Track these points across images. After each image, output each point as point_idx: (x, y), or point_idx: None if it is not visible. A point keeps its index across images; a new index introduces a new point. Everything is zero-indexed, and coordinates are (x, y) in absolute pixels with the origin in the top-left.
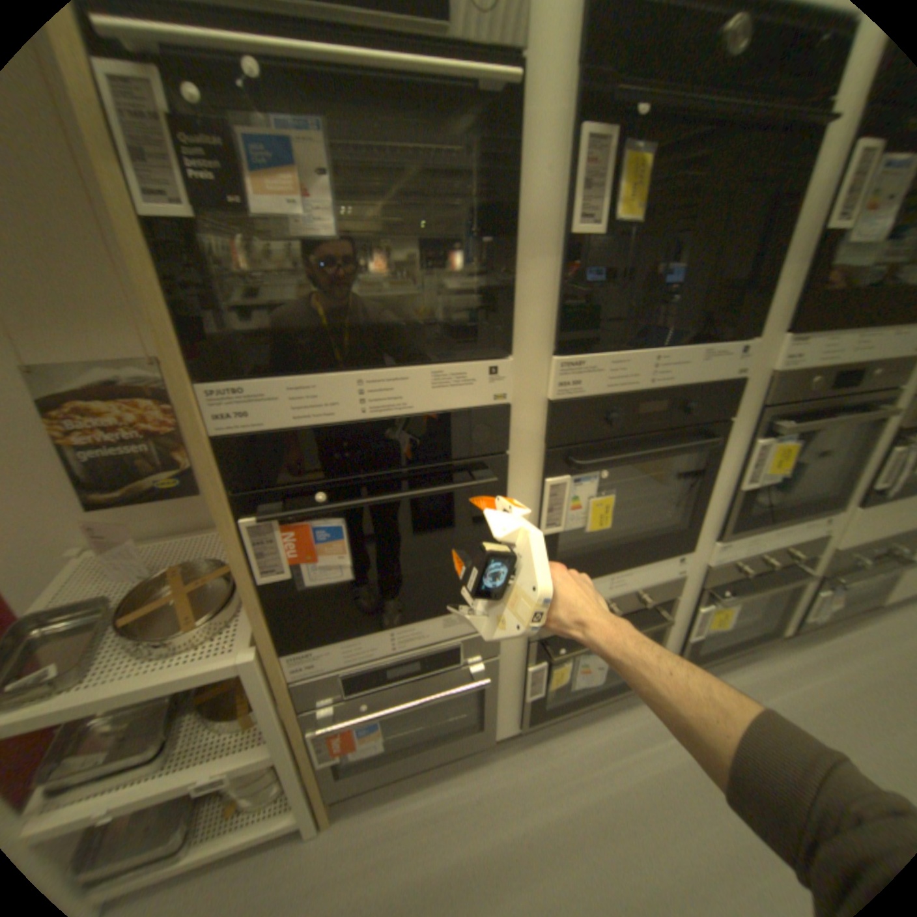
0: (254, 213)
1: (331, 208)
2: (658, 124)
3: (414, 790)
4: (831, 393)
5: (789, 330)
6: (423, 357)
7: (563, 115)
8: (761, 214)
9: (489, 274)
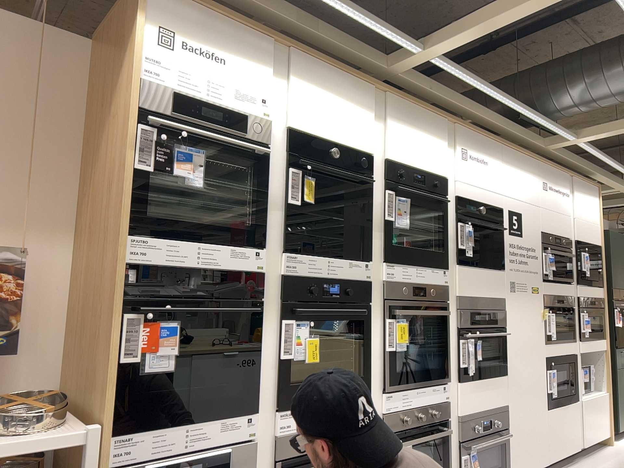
0: (175, 179)
1: (208, 181)
2: (314, 175)
3: None
4: (410, 296)
5: (381, 260)
6: (231, 243)
7: (283, 168)
8: (357, 211)
9: (259, 214)
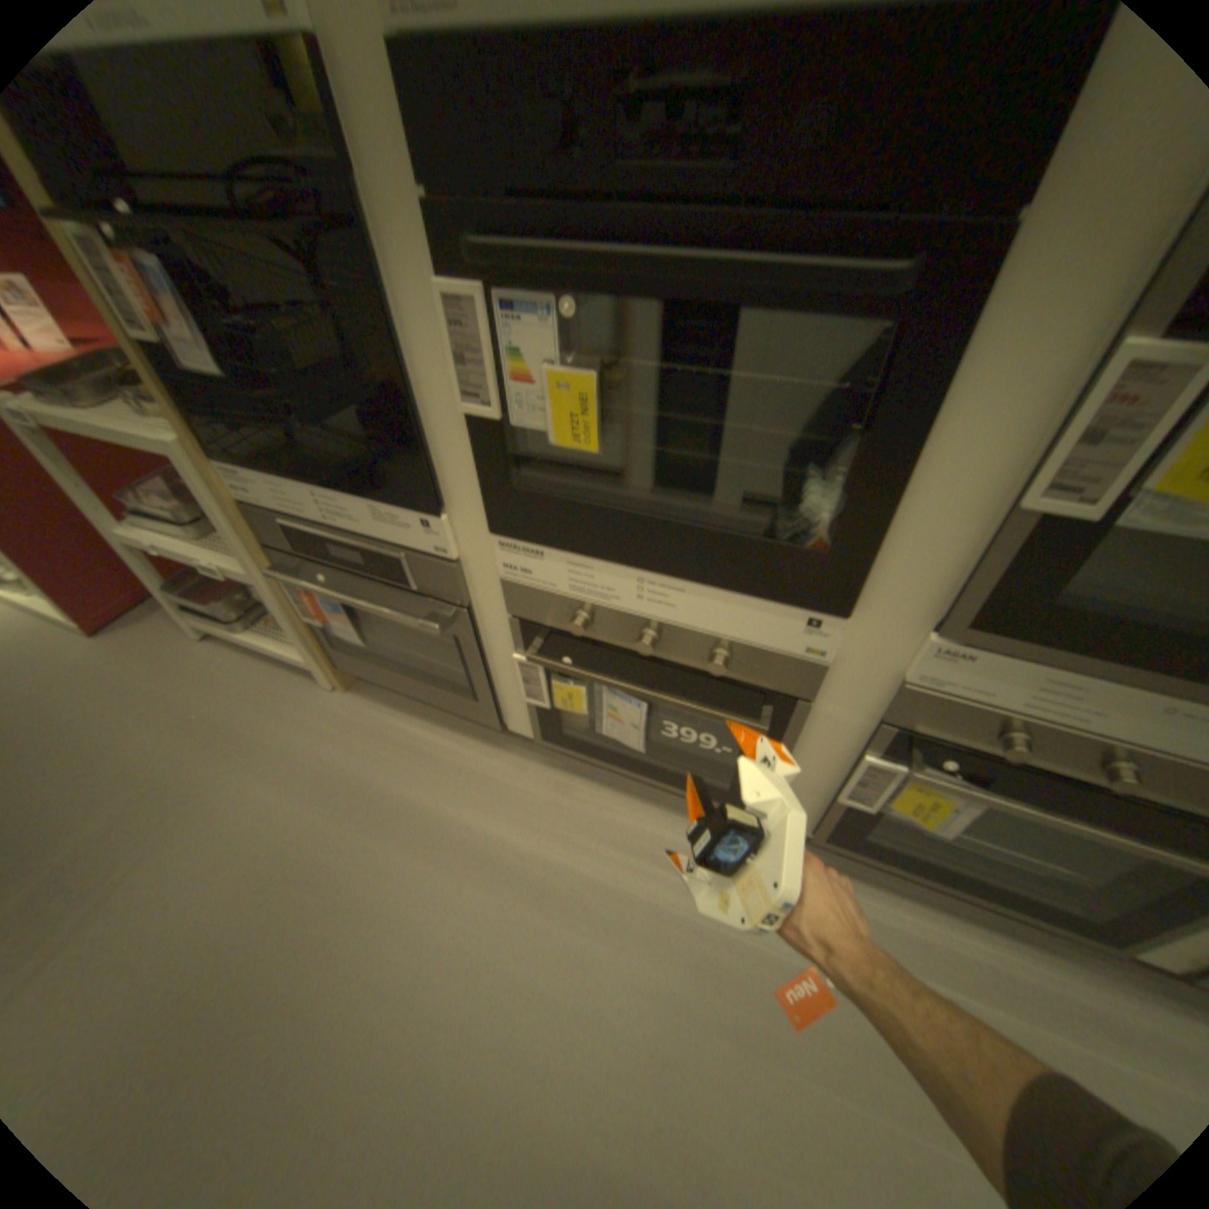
0: None
1: None
2: None
3: (424, 718)
4: None
5: None
6: None
7: None
8: None
9: None
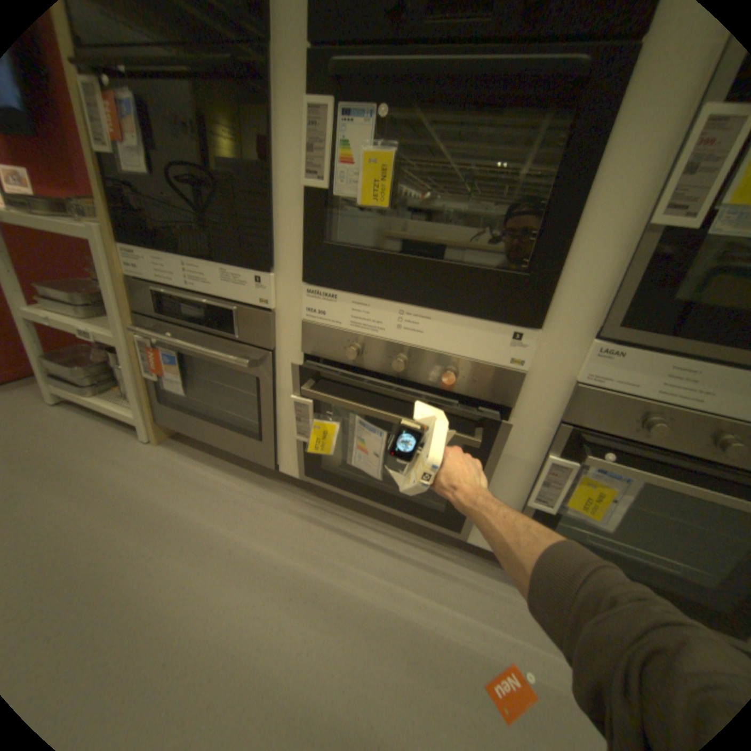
0: None
1: None
2: None
3: (215, 465)
4: None
5: None
6: None
7: None
8: None
9: None
